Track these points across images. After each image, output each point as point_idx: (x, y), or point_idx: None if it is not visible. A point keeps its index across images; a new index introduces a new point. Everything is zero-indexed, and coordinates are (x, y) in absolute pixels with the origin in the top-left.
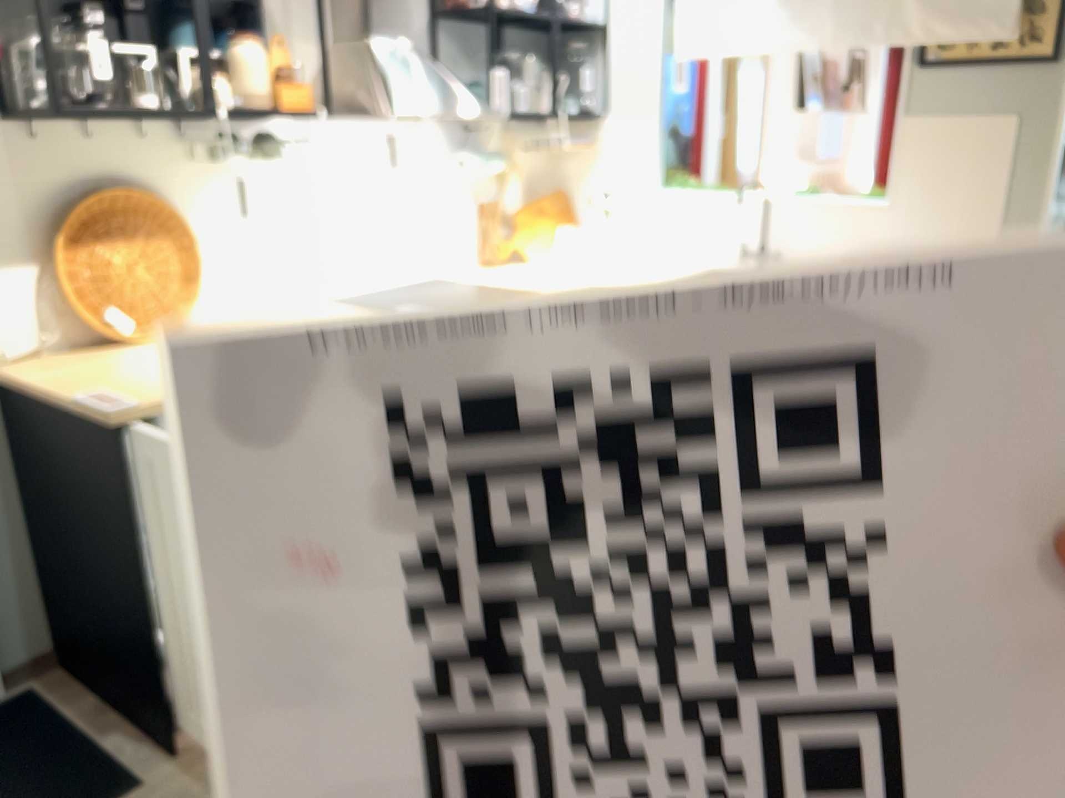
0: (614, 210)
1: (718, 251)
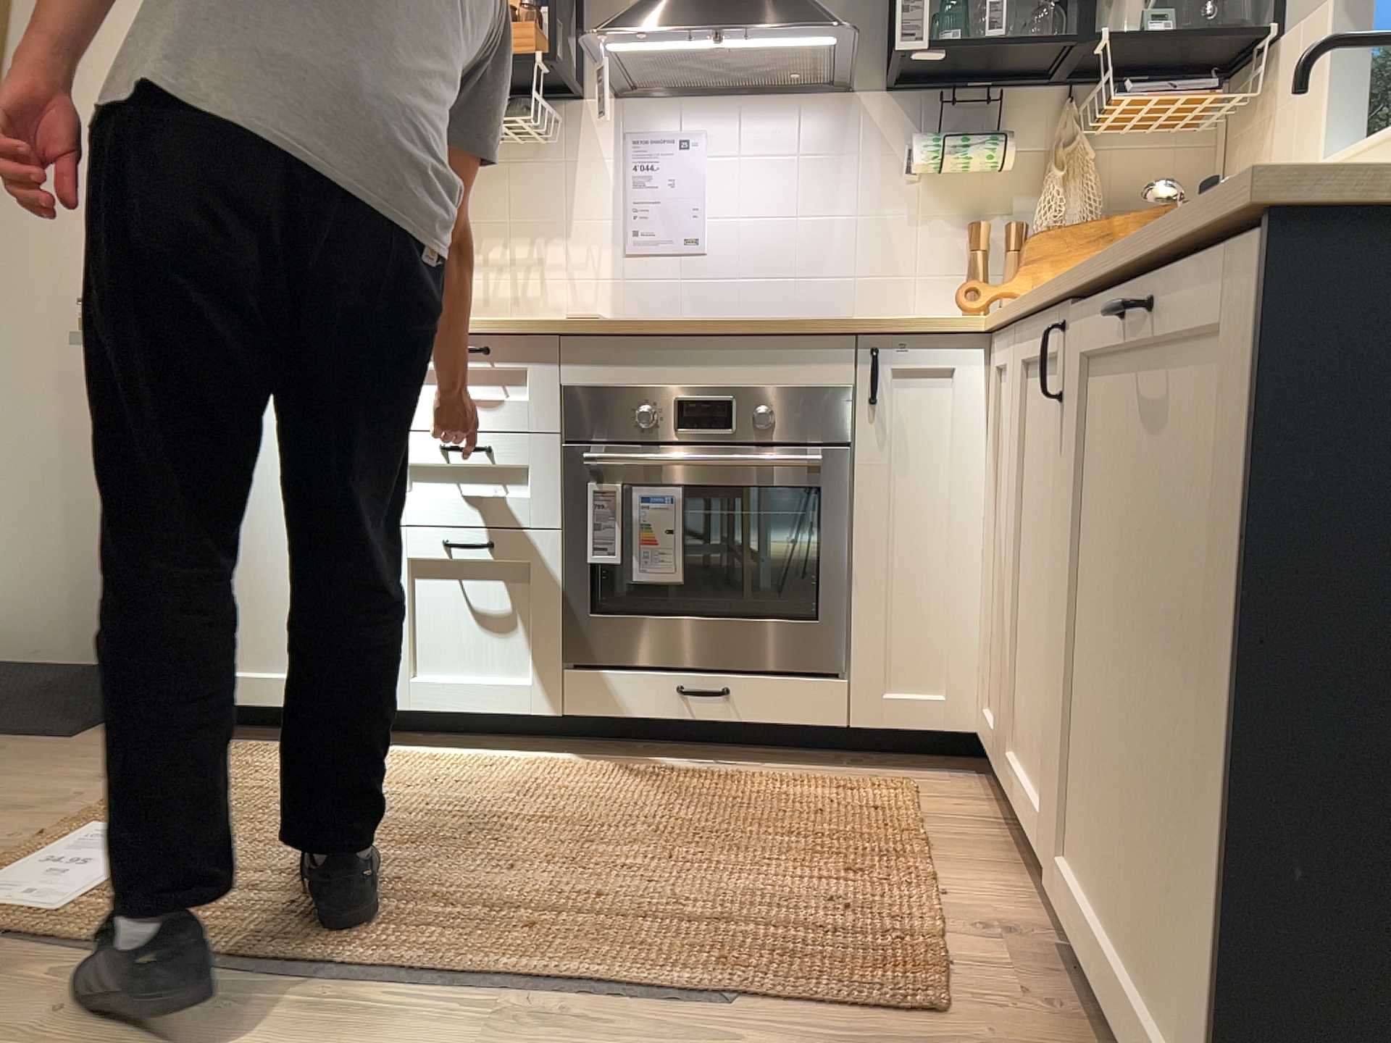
0: None
1: None
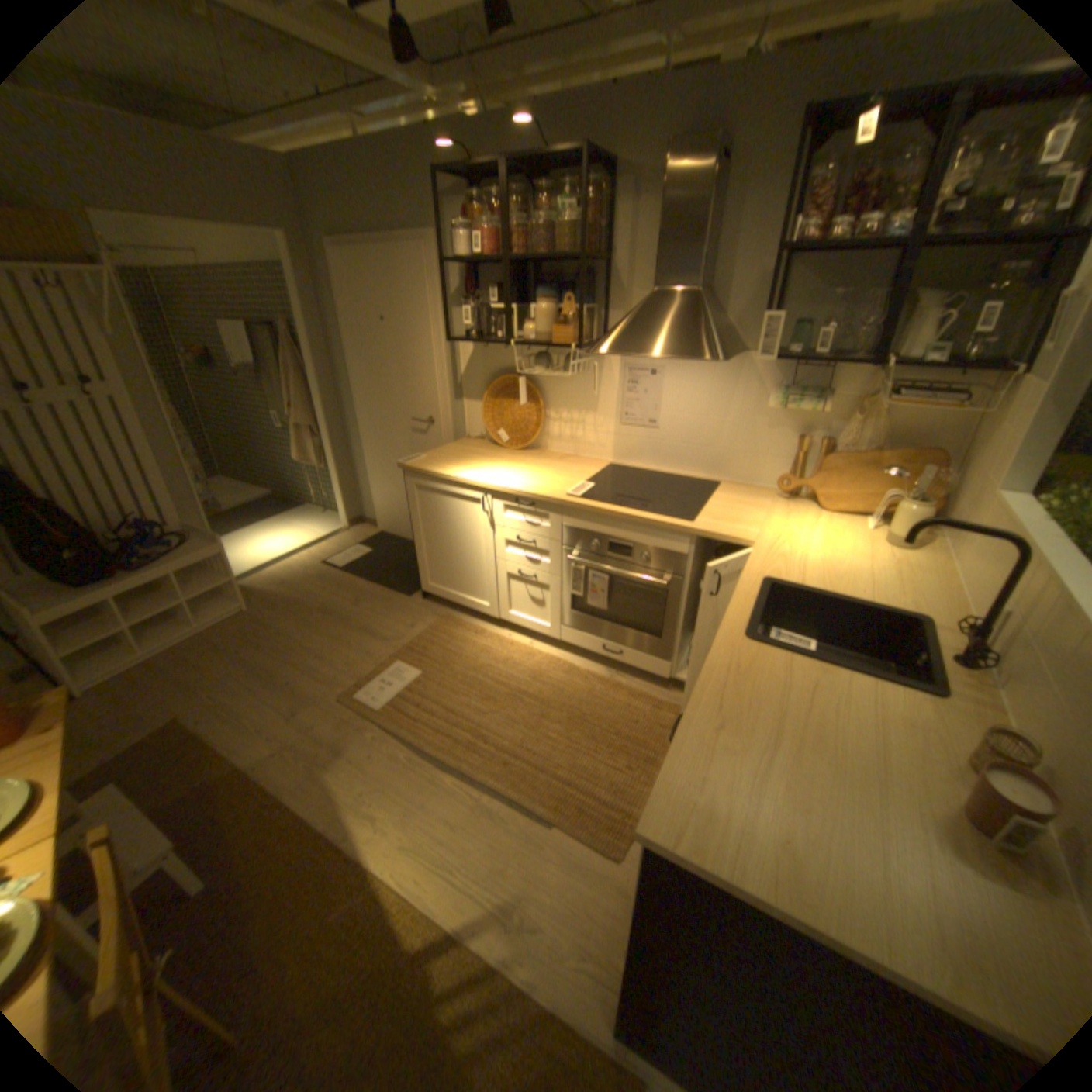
0: (975, 496)
1: (988, 606)
